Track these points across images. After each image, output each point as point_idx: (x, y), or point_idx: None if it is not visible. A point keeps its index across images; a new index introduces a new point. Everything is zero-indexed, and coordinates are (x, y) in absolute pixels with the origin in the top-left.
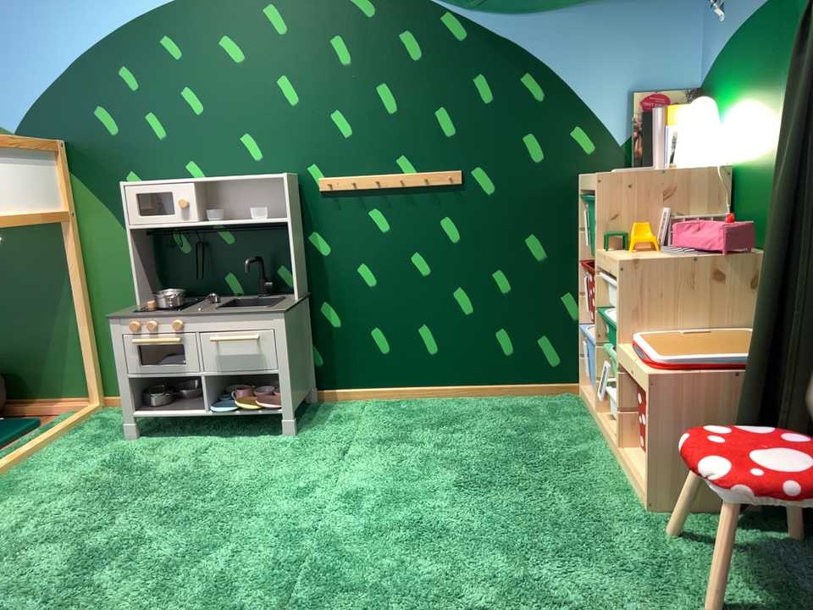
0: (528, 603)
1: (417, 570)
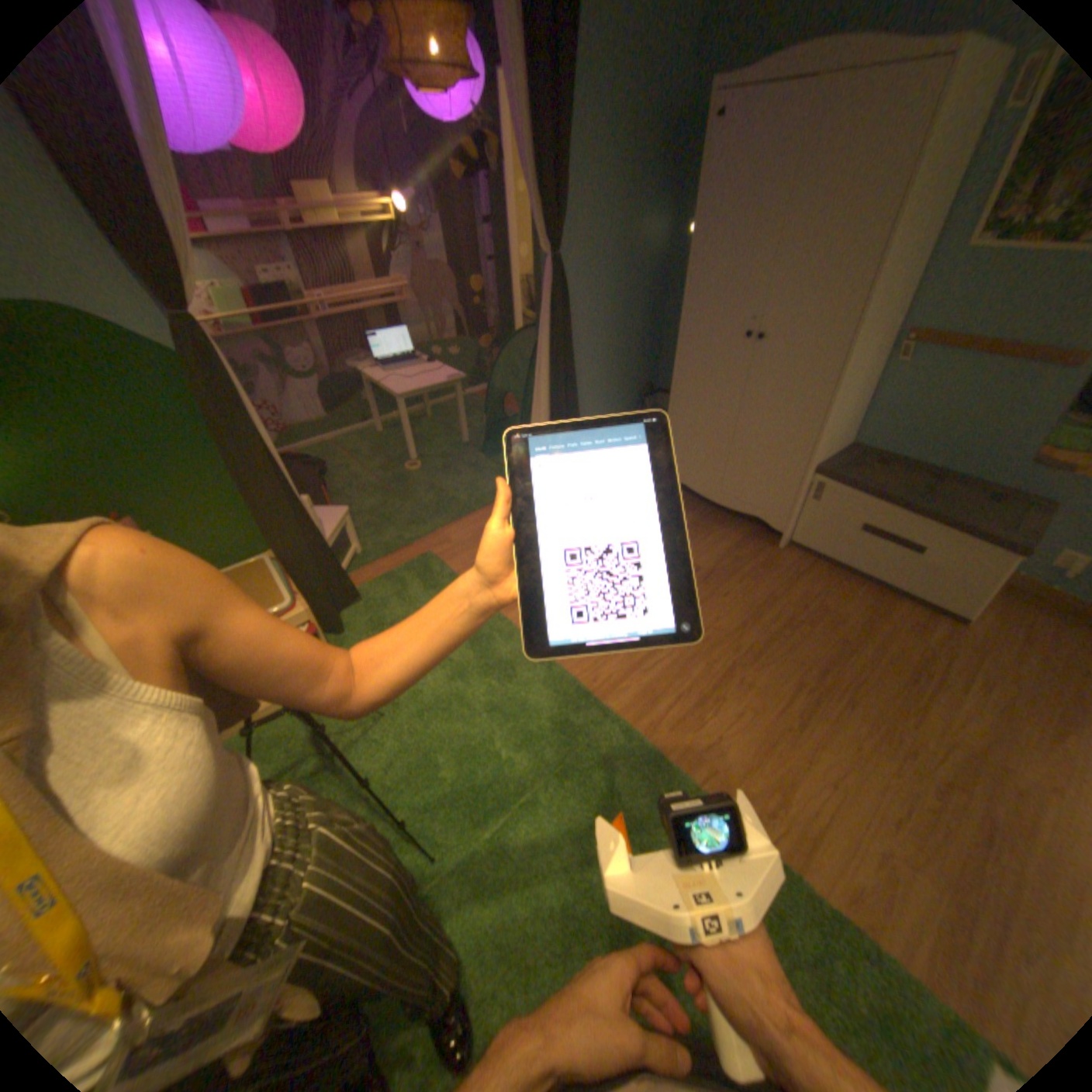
0: (463, 678)
1: (474, 739)
